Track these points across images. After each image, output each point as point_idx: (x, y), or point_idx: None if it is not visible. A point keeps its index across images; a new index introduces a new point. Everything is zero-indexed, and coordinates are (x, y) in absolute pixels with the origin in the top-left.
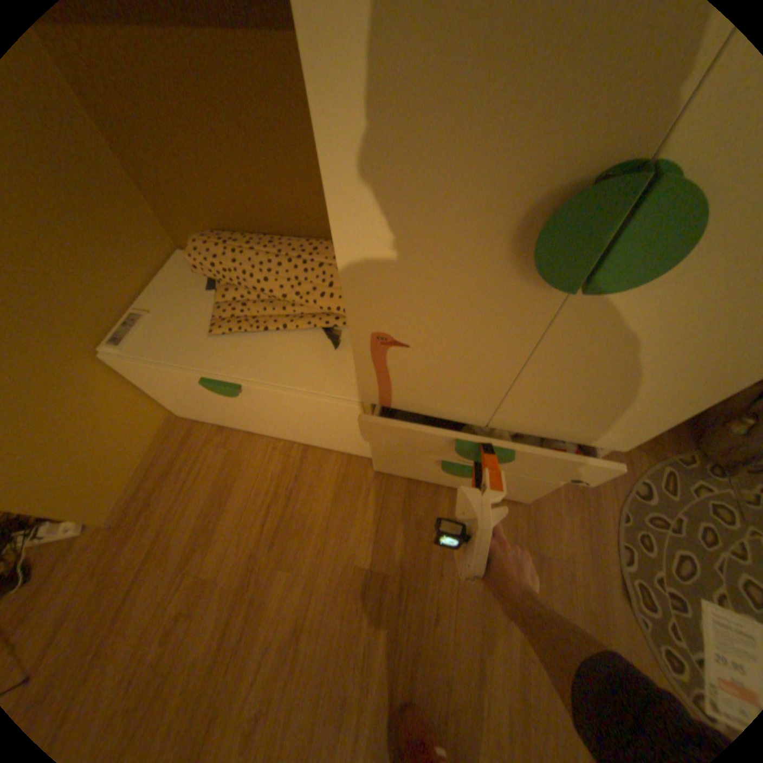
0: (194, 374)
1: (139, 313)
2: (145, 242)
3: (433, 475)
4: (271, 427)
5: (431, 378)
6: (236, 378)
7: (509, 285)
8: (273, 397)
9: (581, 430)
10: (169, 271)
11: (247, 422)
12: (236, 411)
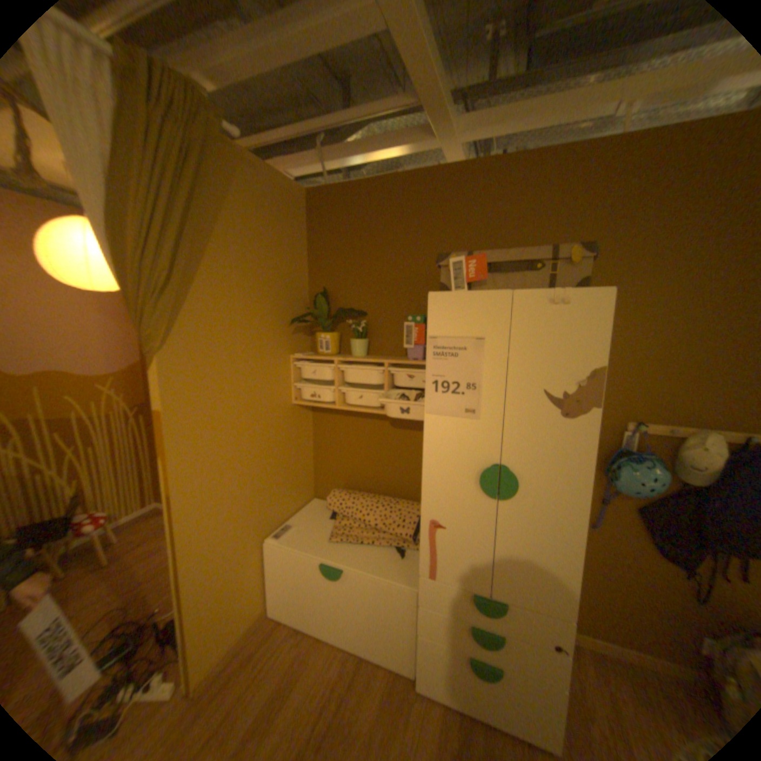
0: (316, 561)
1: (291, 526)
2: (305, 491)
3: (466, 692)
4: (340, 629)
5: (456, 552)
6: (341, 567)
7: (478, 498)
8: (359, 584)
9: (541, 598)
10: (309, 508)
11: (323, 622)
12: (323, 606)
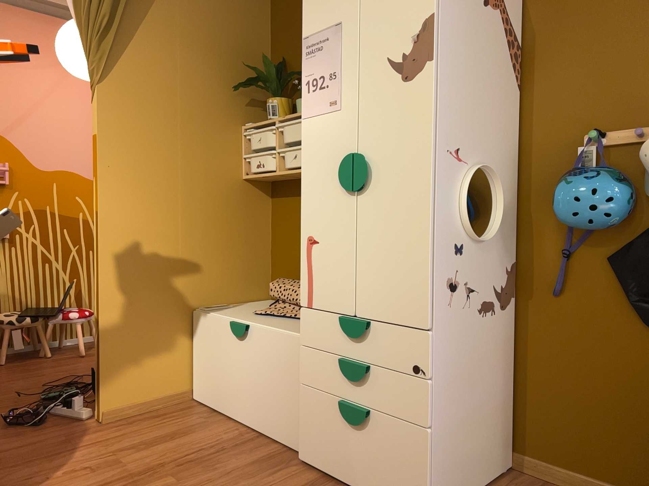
0: (230, 320)
1: (227, 306)
2: (256, 285)
3: (340, 449)
4: (246, 399)
5: (327, 267)
6: (249, 323)
7: (341, 197)
8: (261, 339)
9: (397, 304)
10: (257, 302)
11: (233, 394)
12: (233, 373)
